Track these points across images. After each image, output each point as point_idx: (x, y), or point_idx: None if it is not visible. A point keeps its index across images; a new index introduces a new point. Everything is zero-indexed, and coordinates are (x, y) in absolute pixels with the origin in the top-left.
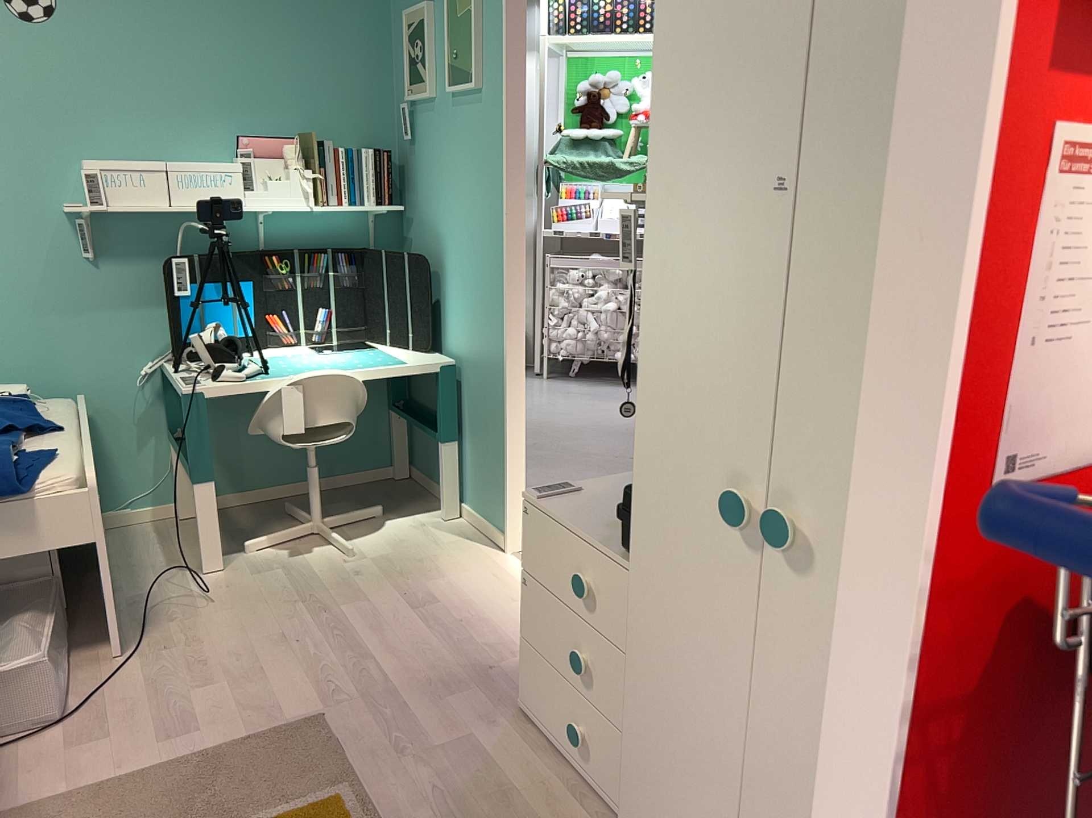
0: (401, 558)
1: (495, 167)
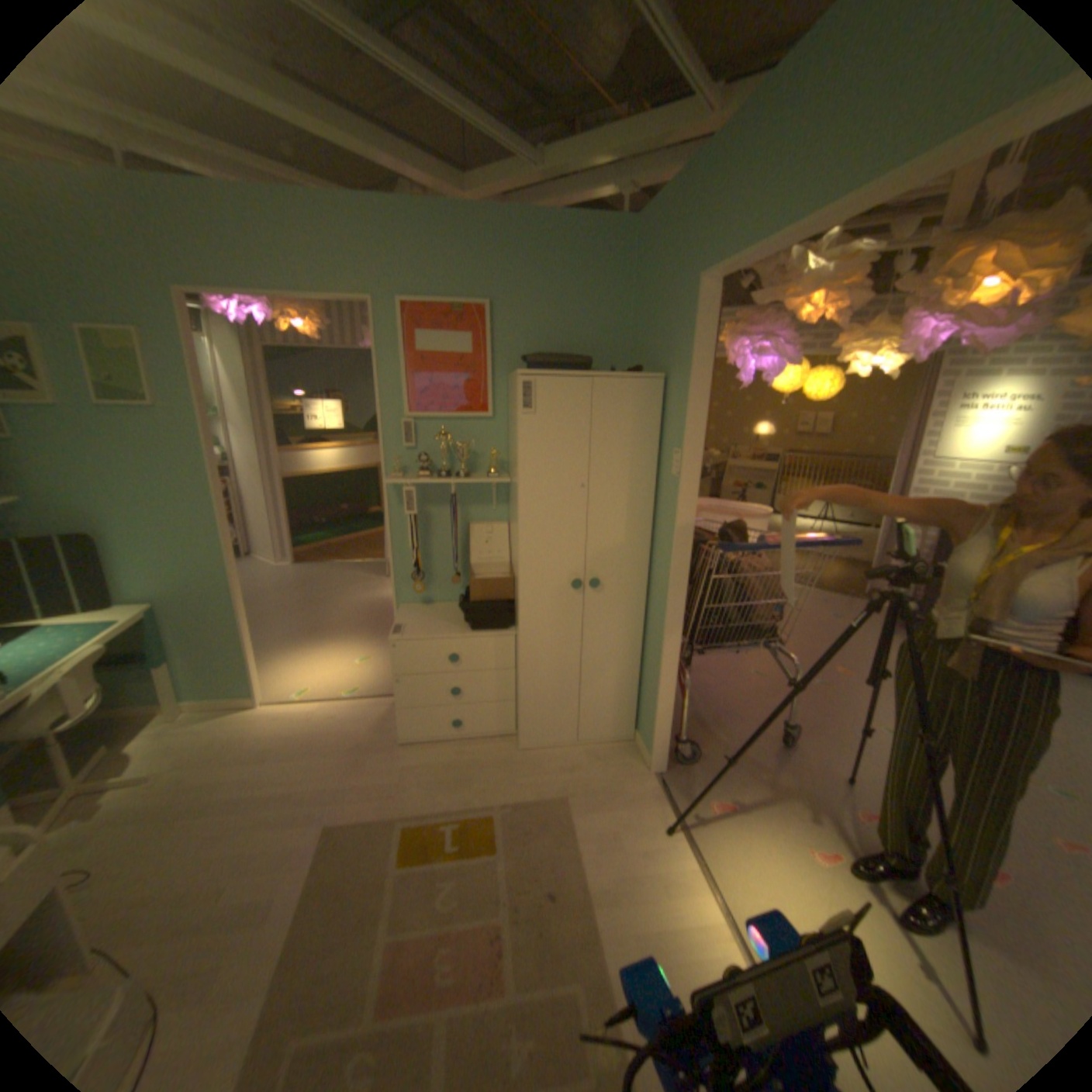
0: (190, 755)
1: (191, 463)
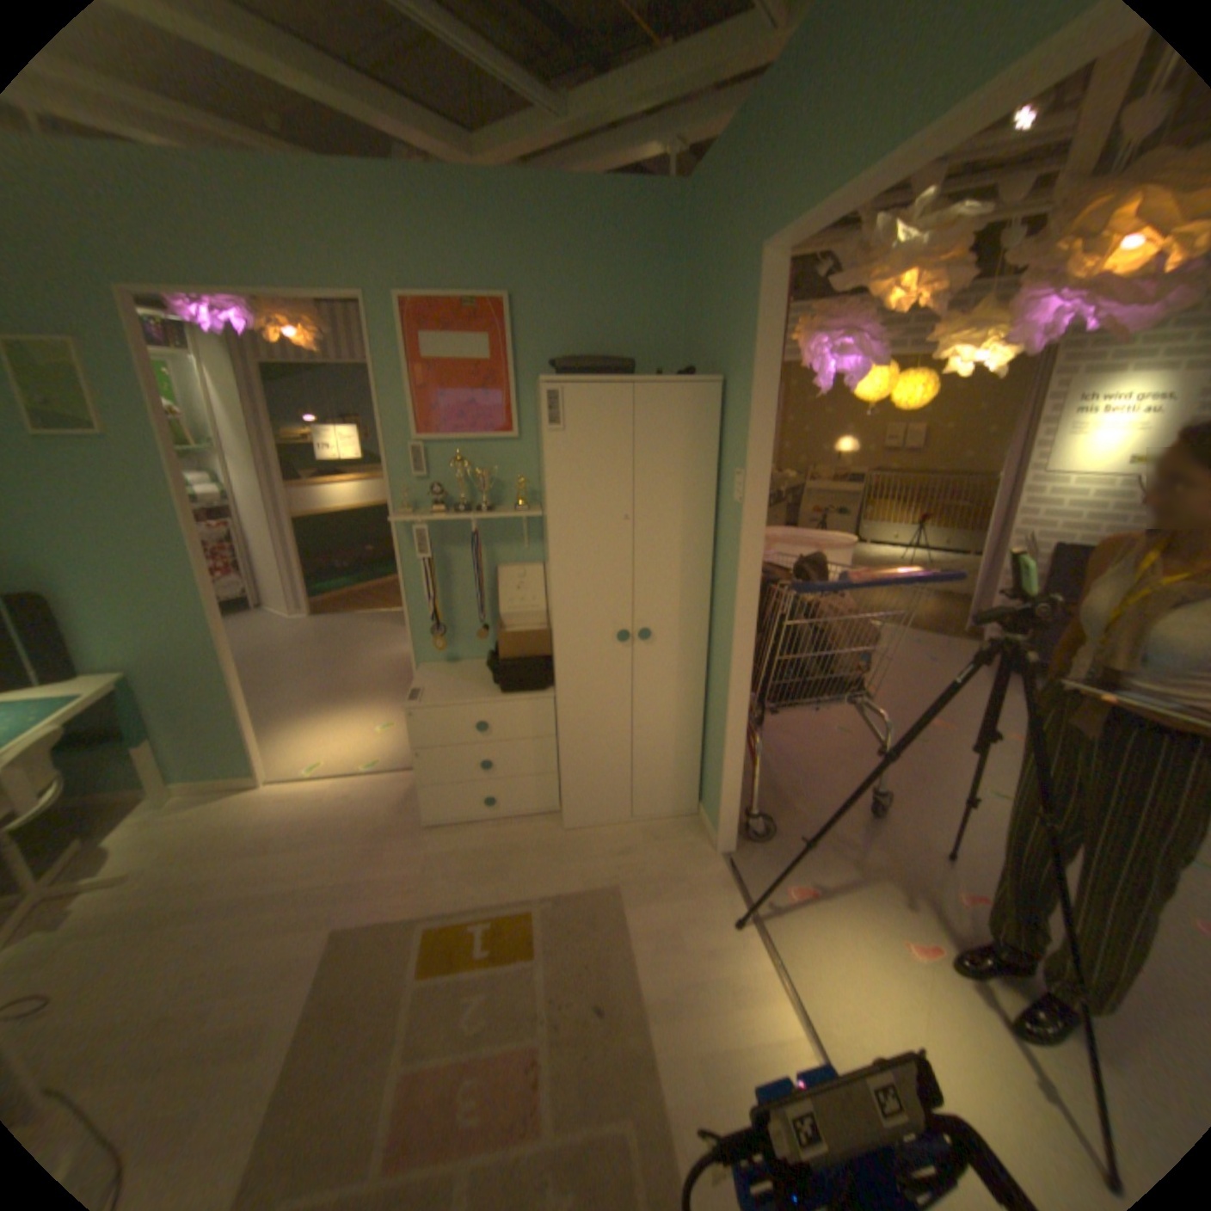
0: (179, 846)
1: (158, 504)
